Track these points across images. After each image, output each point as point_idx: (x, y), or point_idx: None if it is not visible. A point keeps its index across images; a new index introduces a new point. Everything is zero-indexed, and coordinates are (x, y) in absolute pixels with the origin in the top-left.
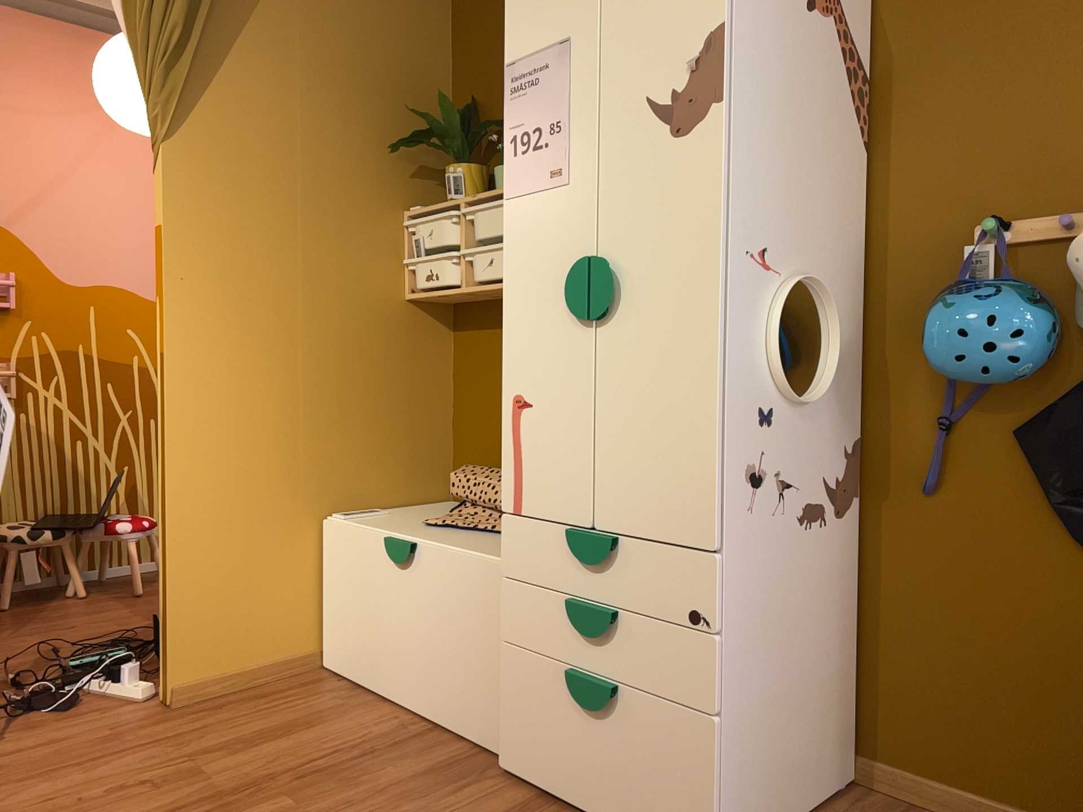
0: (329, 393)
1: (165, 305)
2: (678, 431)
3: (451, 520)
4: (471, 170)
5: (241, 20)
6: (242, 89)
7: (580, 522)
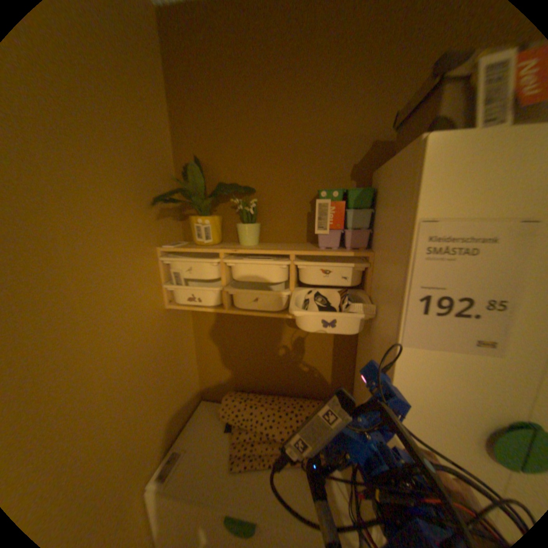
0: (134, 409)
1: None
2: None
3: (249, 459)
4: (217, 220)
5: None
6: None
7: None
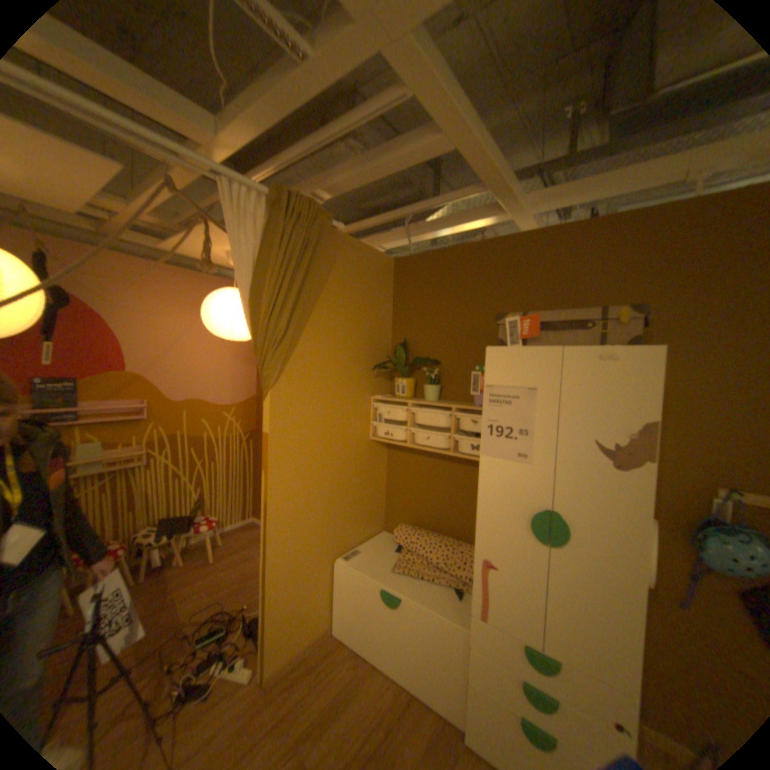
0: (340, 497)
1: (269, 477)
2: (612, 626)
3: (408, 570)
4: (411, 382)
5: (308, 316)
6: (307, 352)
7: (534, 645)
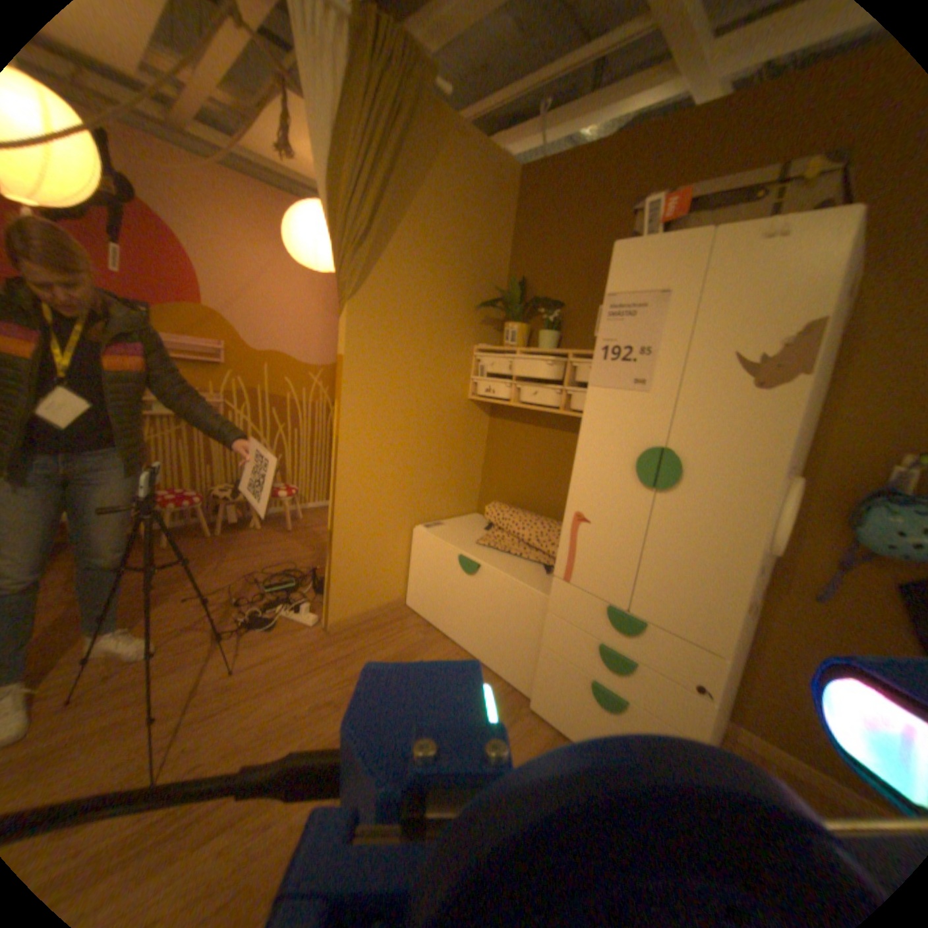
0: (423, 456)
1: (340, 407)
2: (712, 579)
3: (492, 542)
4: (522, 327)
5: (397, 216)
6: (394, 264)
7: (617, 603)
